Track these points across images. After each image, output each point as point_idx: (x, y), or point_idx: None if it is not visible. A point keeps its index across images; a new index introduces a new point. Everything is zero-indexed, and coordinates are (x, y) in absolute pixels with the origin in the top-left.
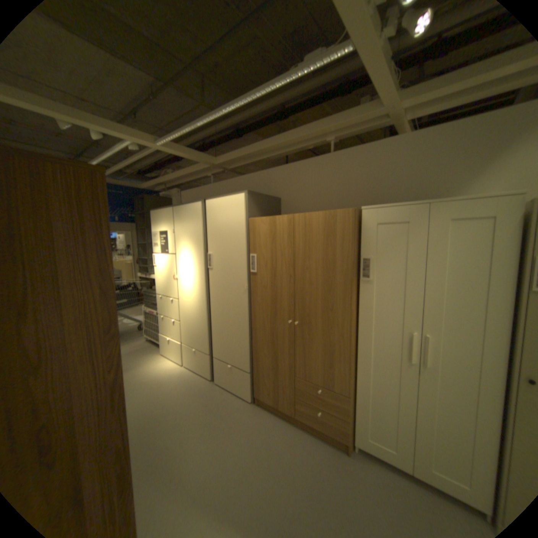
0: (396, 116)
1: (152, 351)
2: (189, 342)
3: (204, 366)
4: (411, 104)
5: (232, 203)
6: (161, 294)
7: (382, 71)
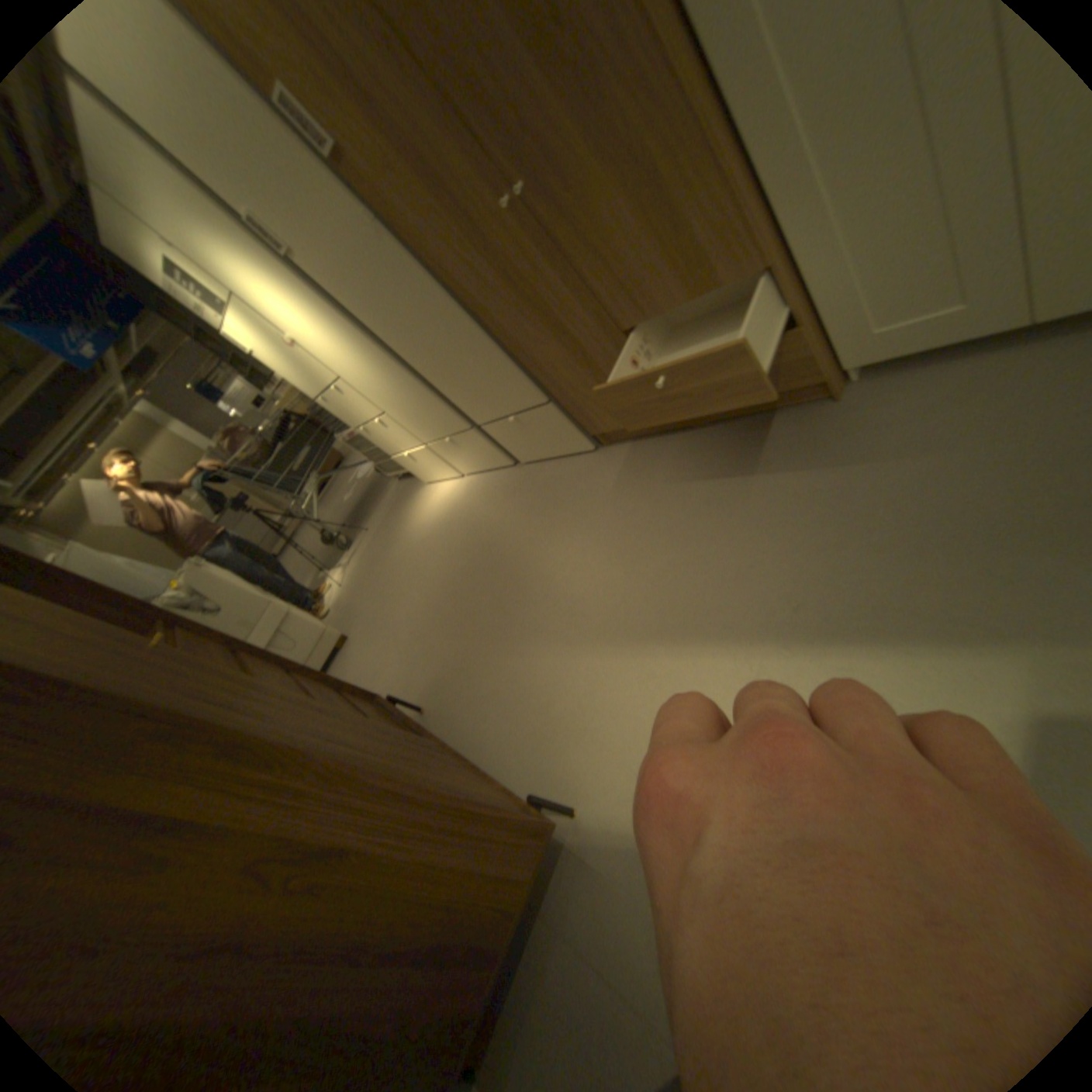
0: None
1: (413, 487)
2: (429, 433)
3: (483, 451)
4: None
5: None
6: (316, 394)
7: None
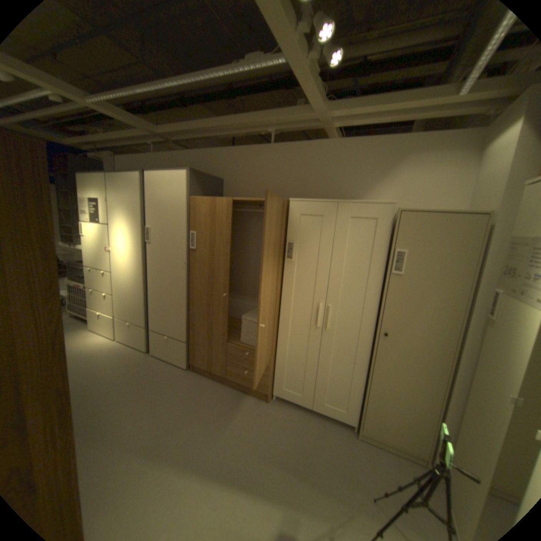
0: (325, 122)
1: (78, 326)
2: (123, 316)
3: (139, 339)
4: (336, 115)
5: (174, 179)
6: (90, 266)
7: (314, 82)
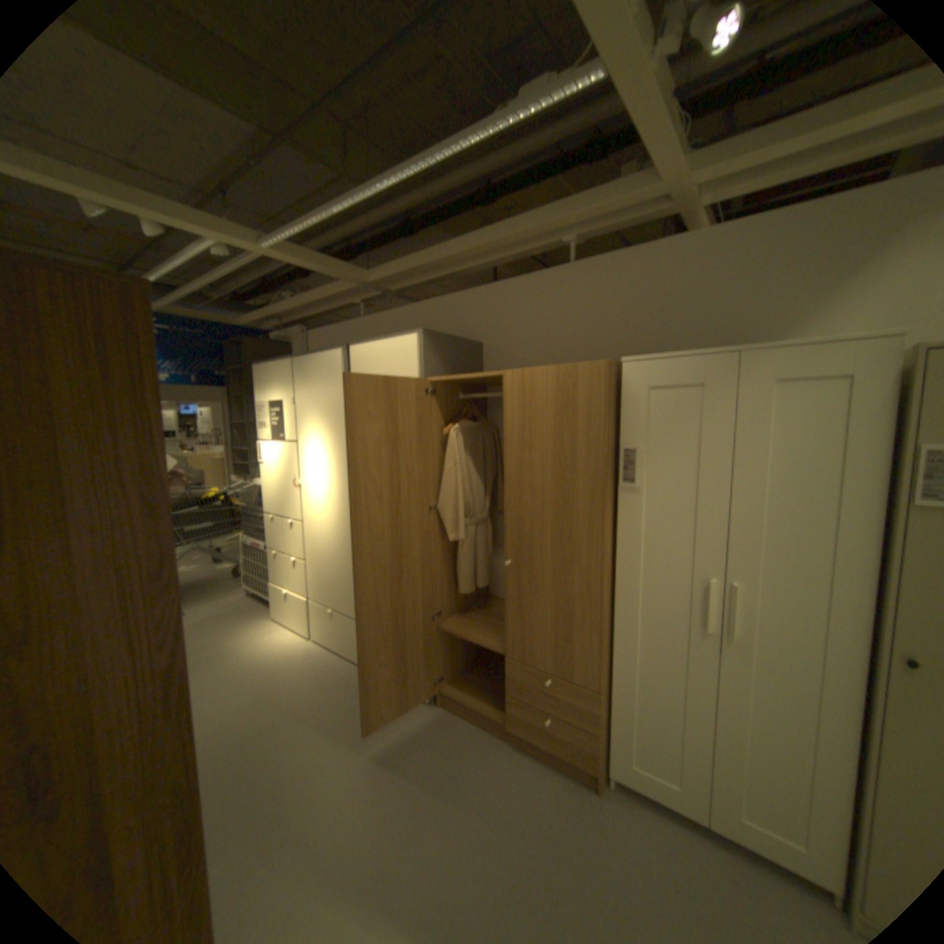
0: (683, 199)
1: (257, 613)
2: (321, 597)
3: (346, 639)
4: (710, 176)
5: (396, 352)
6: (271, 513)
7: (659, 117)
